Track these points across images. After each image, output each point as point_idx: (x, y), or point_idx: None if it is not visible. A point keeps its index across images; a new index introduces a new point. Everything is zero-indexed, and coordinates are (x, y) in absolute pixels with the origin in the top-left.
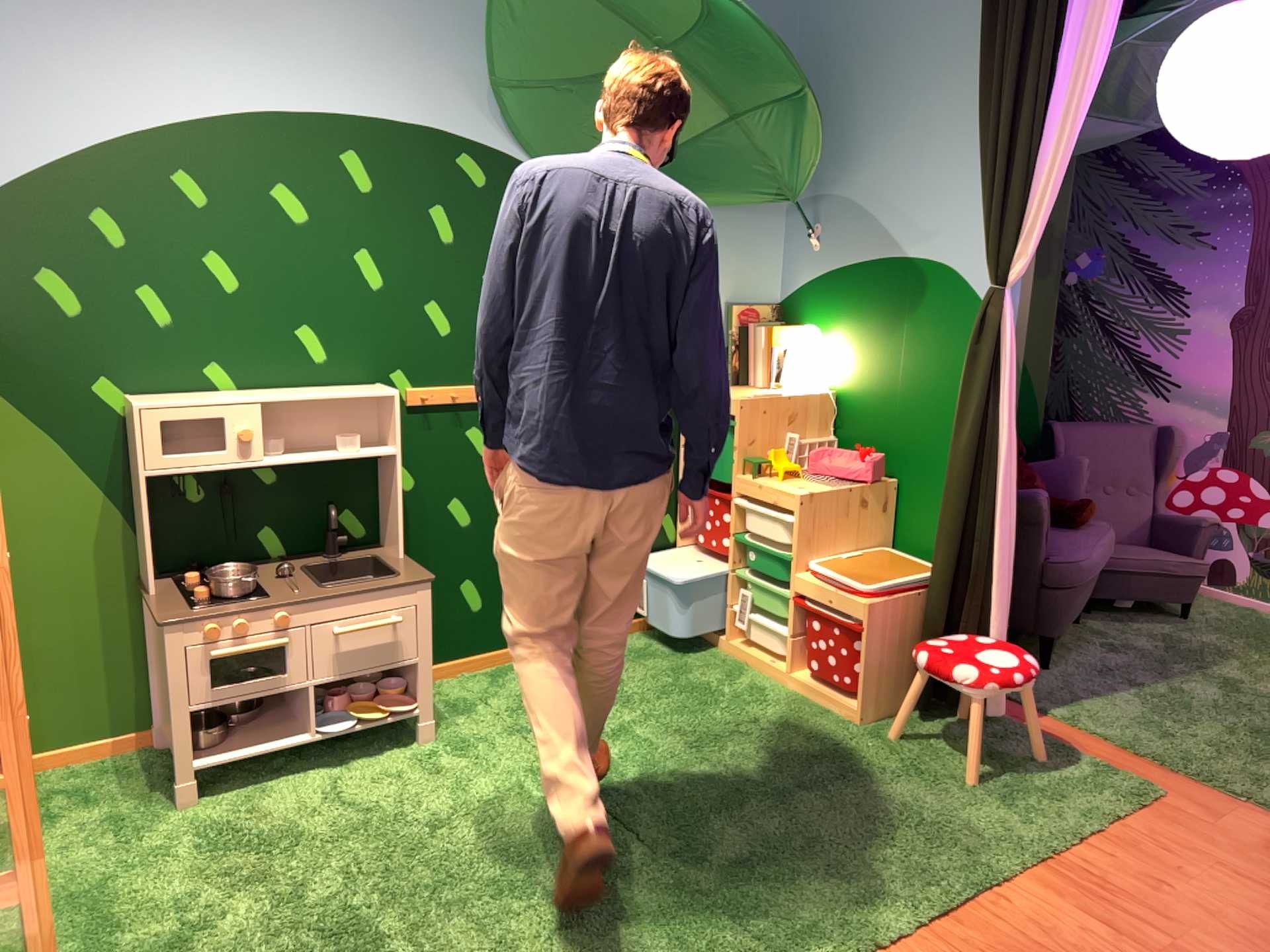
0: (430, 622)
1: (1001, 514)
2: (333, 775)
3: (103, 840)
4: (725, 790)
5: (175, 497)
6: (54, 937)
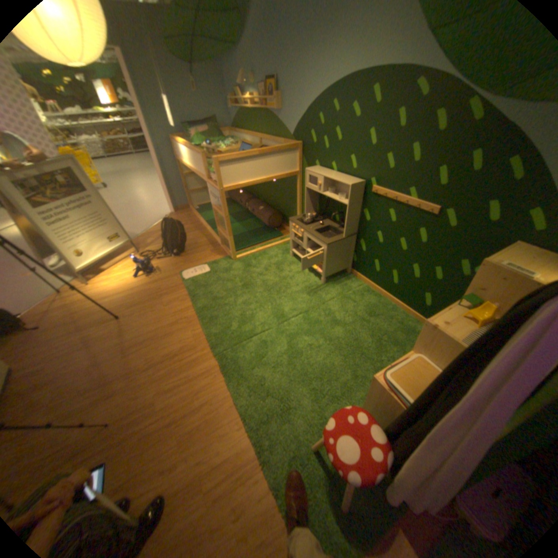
0: (325, 256)
1: (430, 439)
2: (305, 272)
3: (280, 251)
4: (302, 350)
5: (323, 196)
6: (253, 254)
